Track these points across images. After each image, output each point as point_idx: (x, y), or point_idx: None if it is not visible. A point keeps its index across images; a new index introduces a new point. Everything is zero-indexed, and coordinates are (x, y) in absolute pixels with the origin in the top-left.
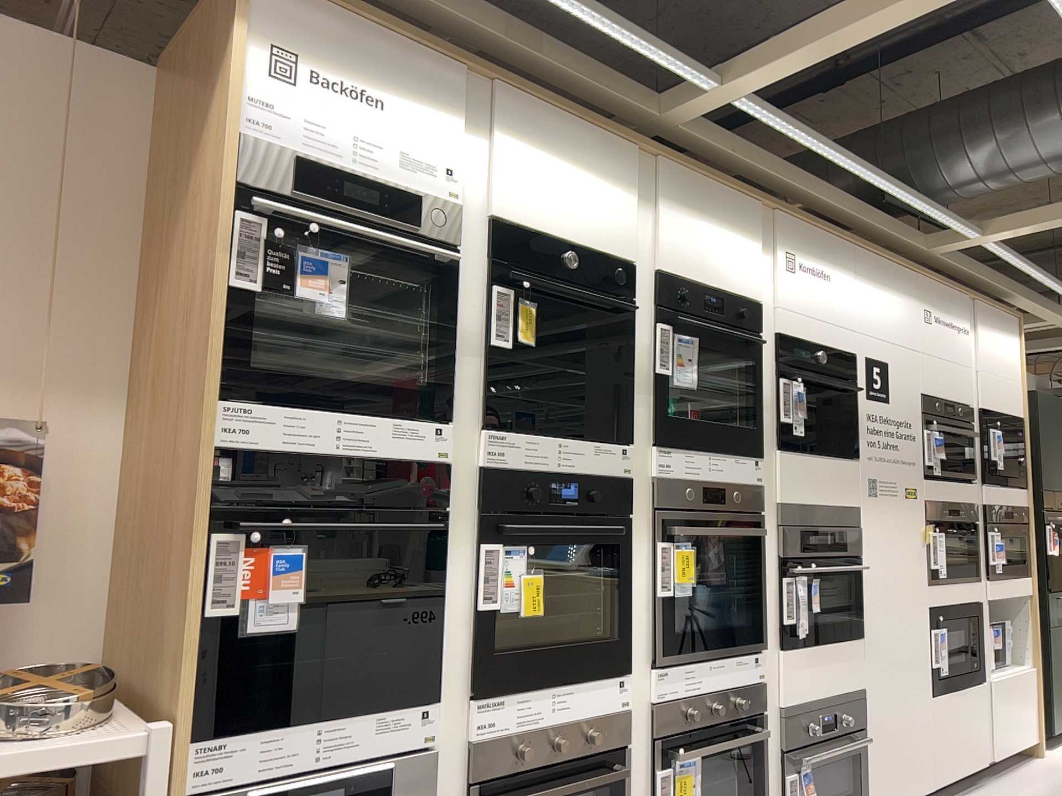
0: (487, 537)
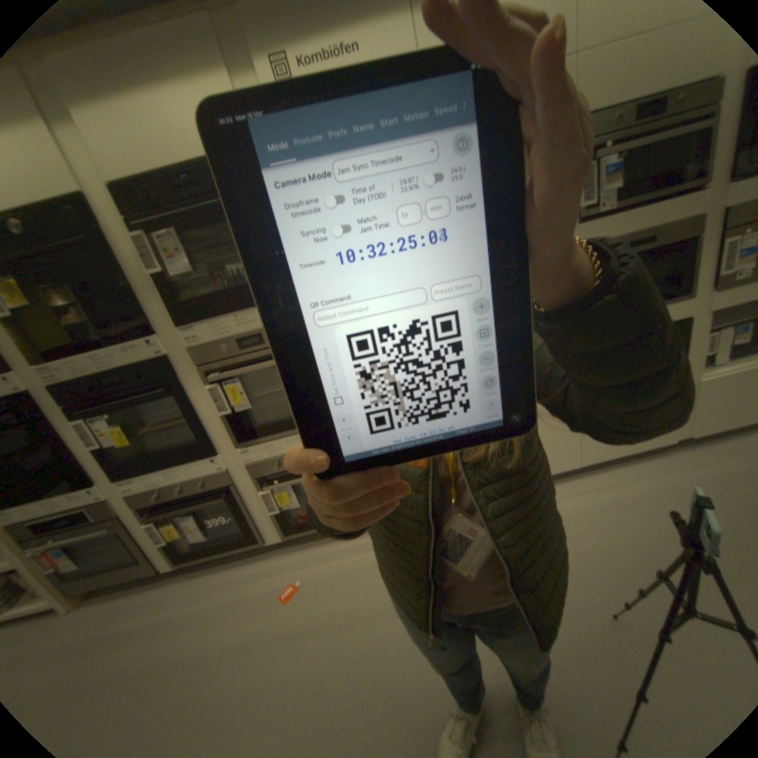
0: (69, 423)
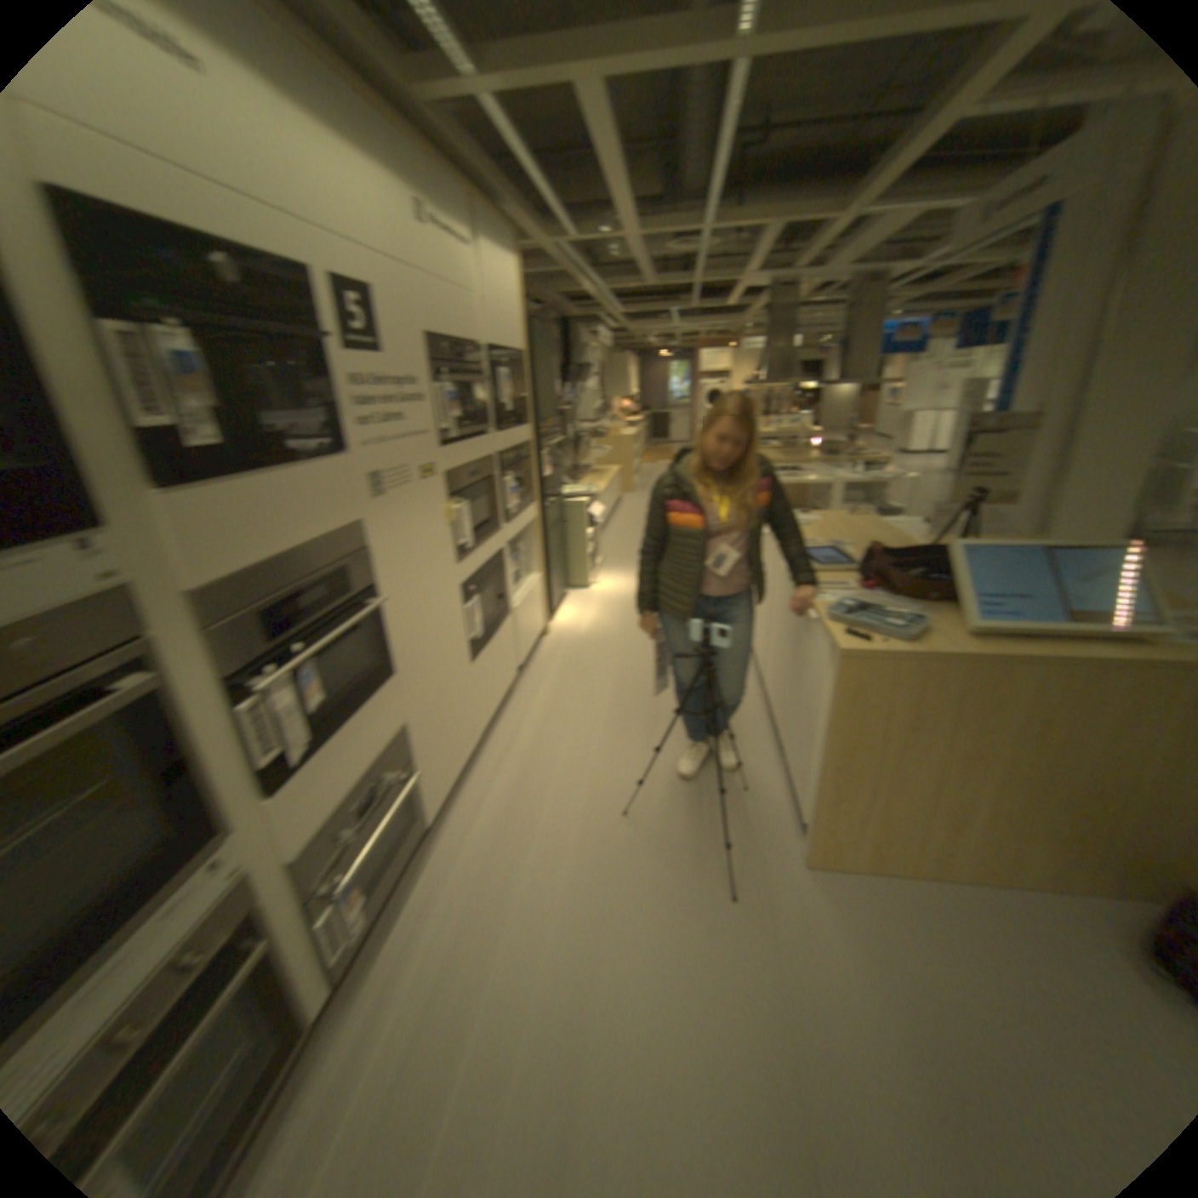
0: None
